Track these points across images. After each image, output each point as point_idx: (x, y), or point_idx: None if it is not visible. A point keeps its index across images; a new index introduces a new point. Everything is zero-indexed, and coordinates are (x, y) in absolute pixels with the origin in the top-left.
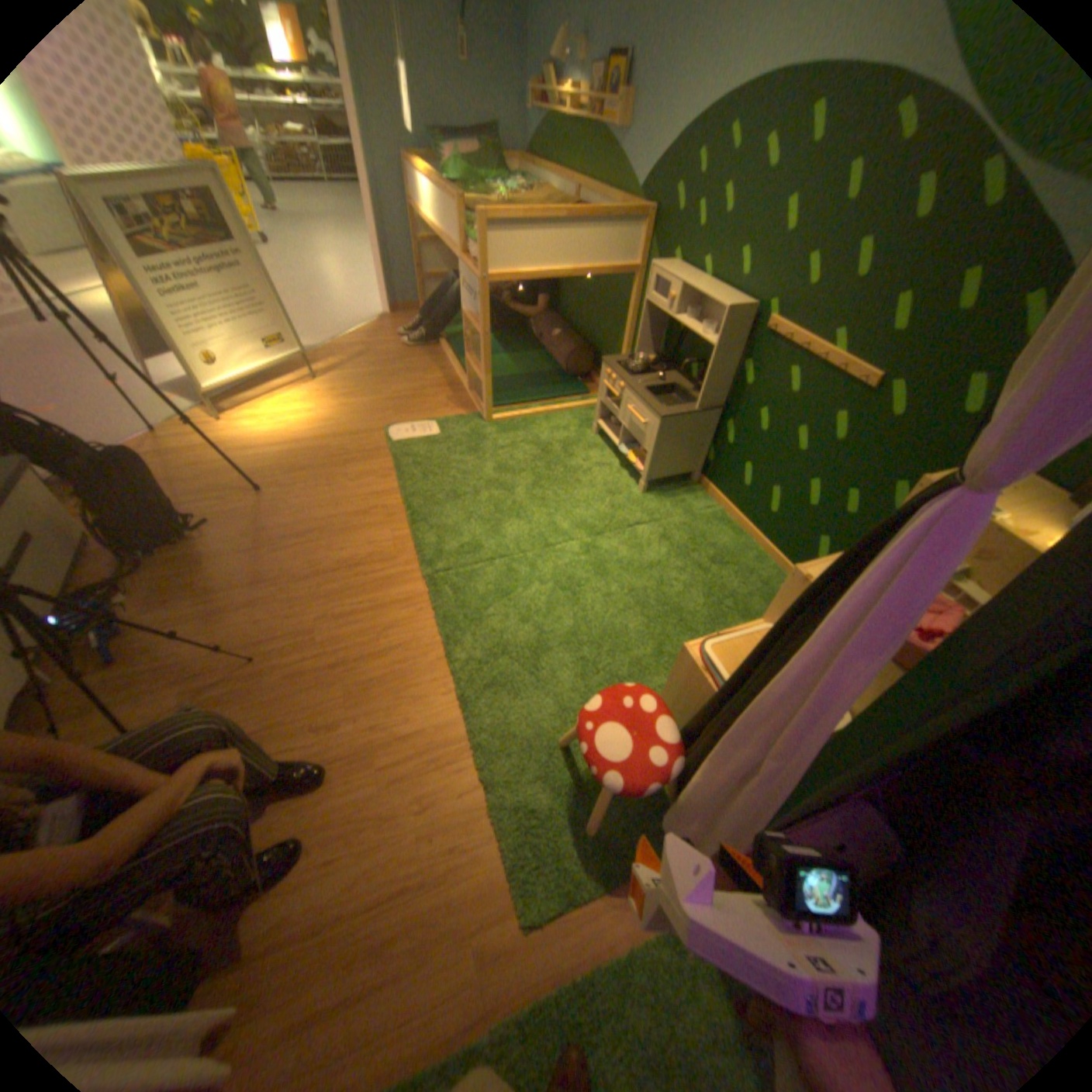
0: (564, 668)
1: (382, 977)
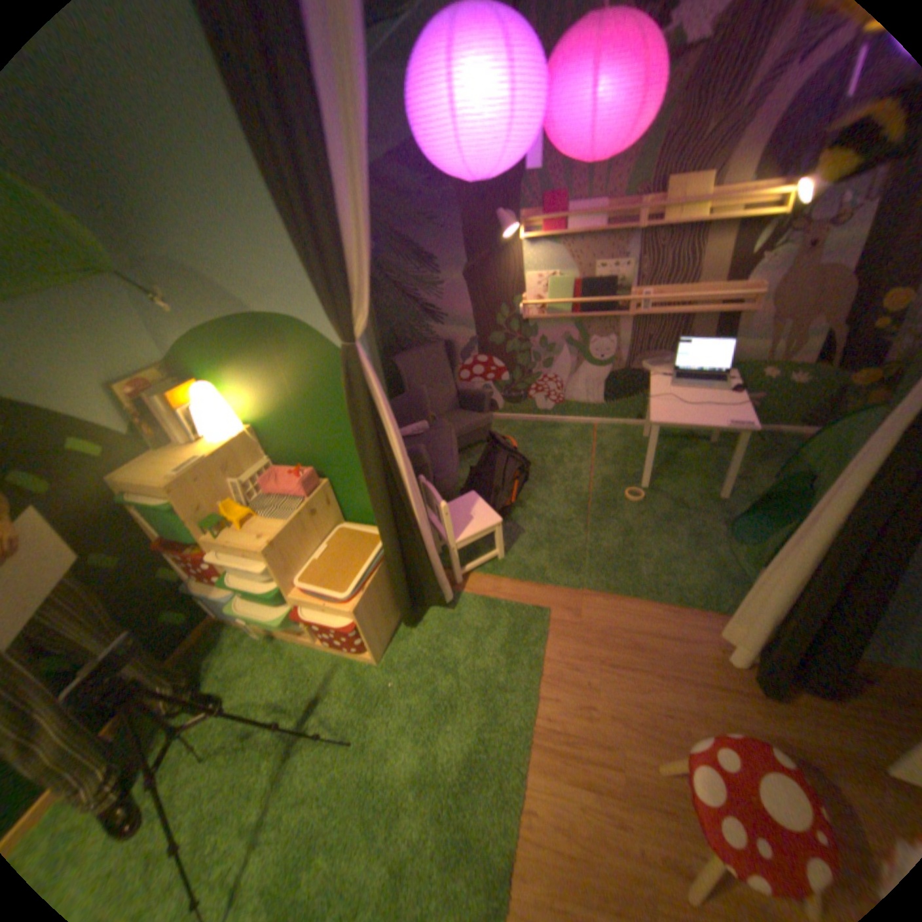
0: (407, 750)
1: (632, 635)
